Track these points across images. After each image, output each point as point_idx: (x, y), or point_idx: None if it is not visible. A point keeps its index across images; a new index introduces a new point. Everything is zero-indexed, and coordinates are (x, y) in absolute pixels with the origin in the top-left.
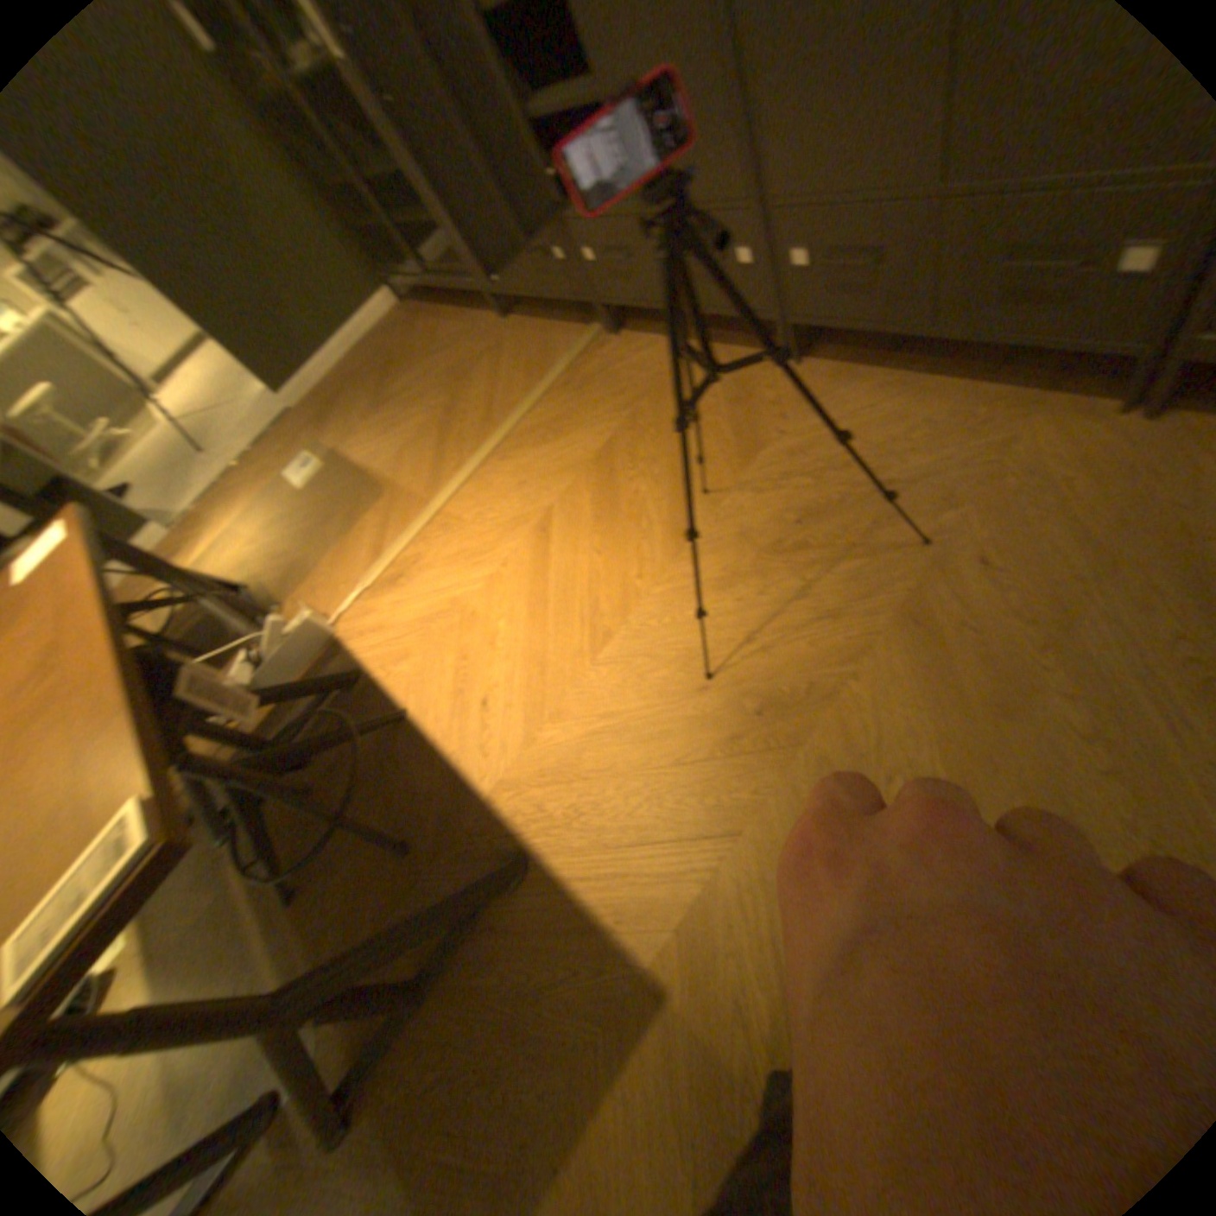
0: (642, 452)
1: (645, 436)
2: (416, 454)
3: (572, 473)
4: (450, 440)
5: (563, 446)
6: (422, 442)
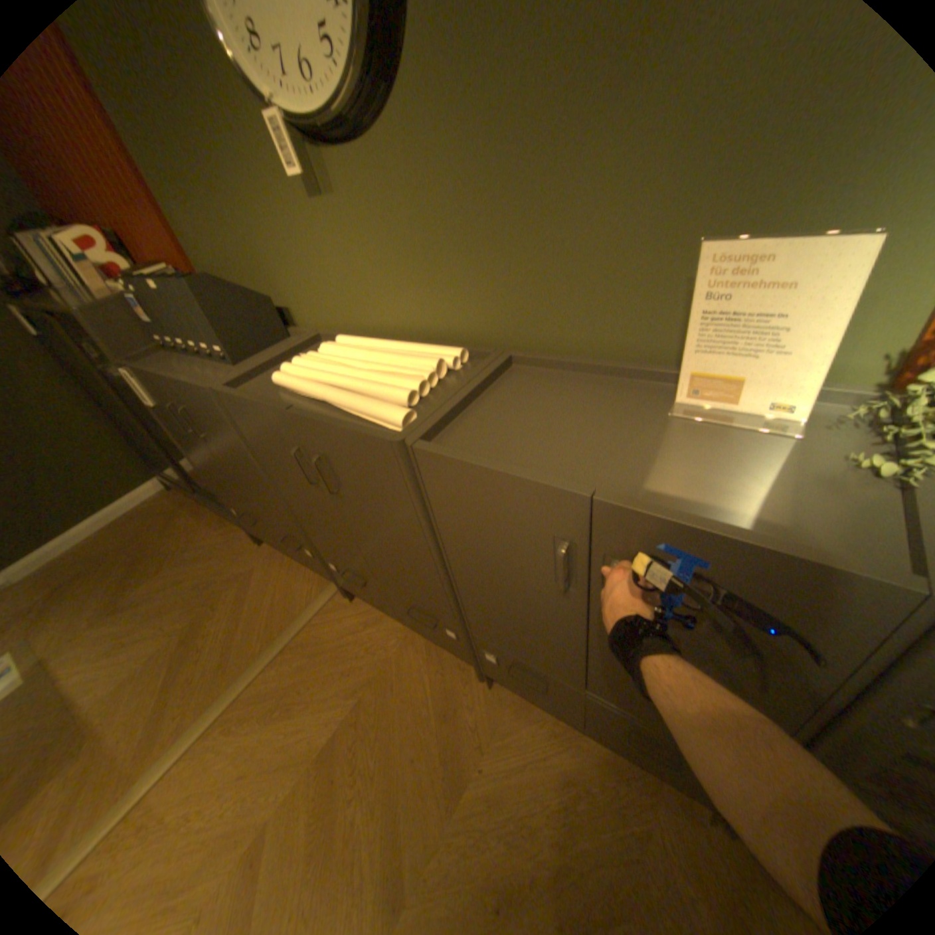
0: (360, 764)
1: (365, 741)
2: (136, 699)
3: (292, 777)
4: (177, 689)
5: (289, 732)
6: (147, 682)
